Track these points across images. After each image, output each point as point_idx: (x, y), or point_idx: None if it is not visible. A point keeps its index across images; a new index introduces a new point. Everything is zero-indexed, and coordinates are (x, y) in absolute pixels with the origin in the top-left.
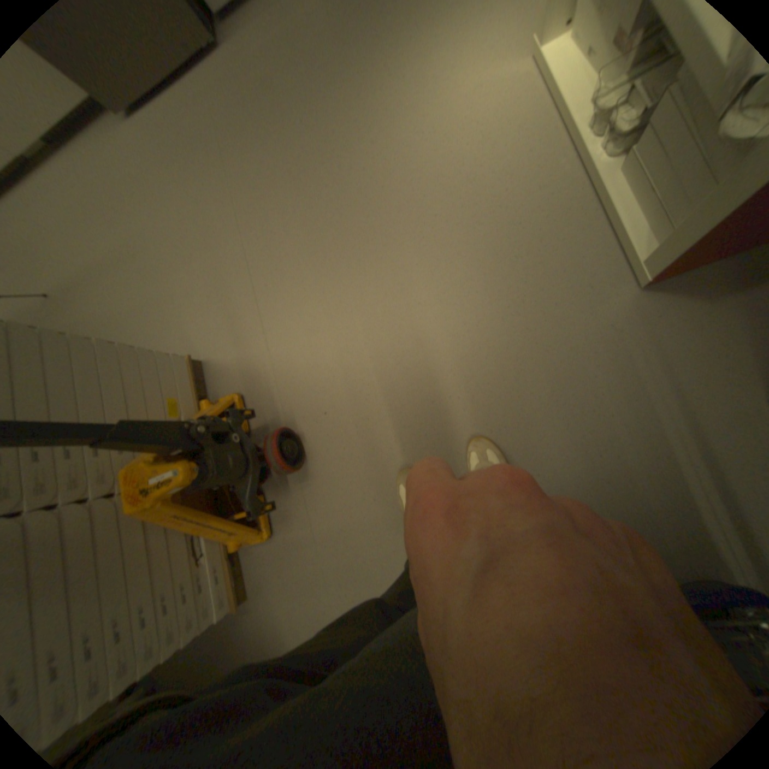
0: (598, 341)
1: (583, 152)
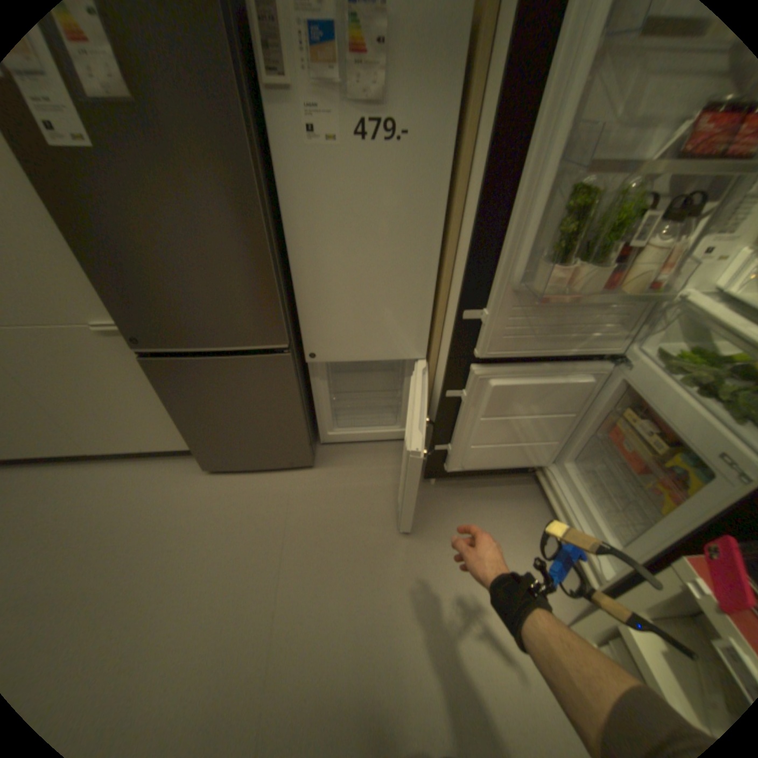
0: None
1: None
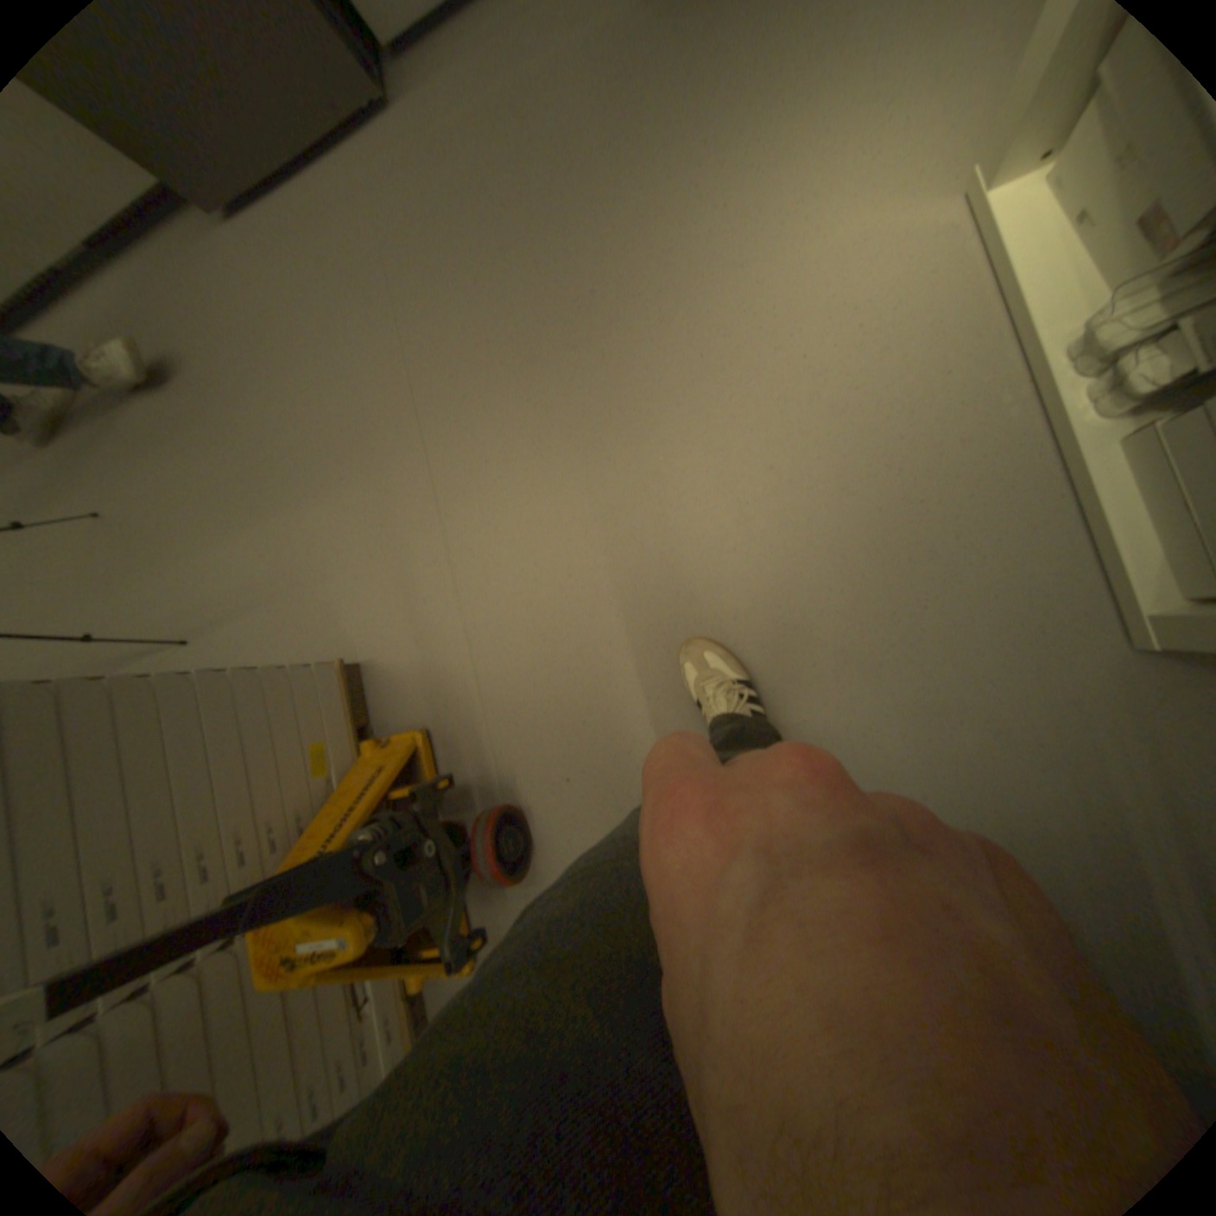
0: (1047, 728)
1: (1045, 391)
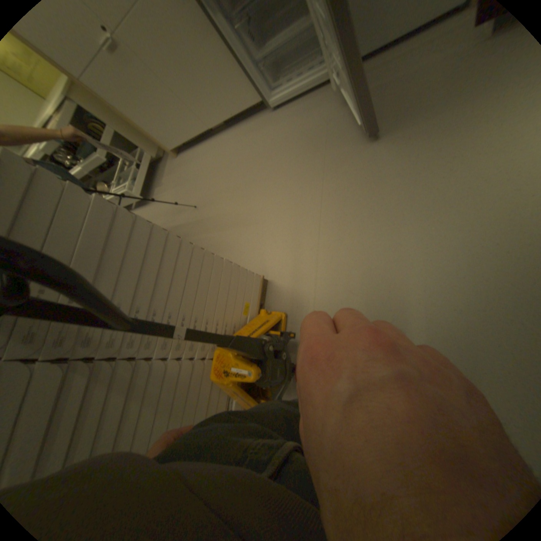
0: None
1: None
